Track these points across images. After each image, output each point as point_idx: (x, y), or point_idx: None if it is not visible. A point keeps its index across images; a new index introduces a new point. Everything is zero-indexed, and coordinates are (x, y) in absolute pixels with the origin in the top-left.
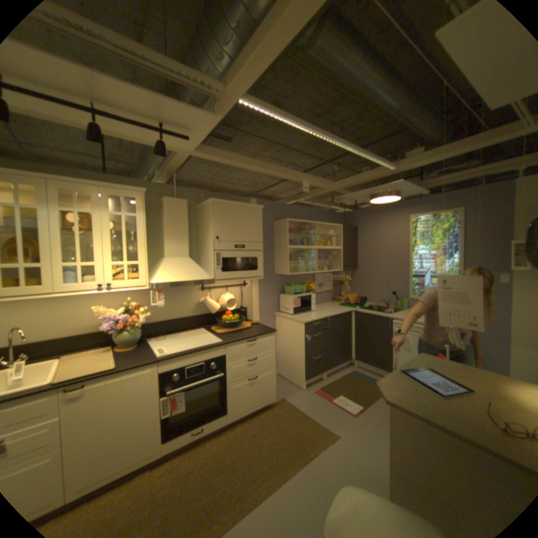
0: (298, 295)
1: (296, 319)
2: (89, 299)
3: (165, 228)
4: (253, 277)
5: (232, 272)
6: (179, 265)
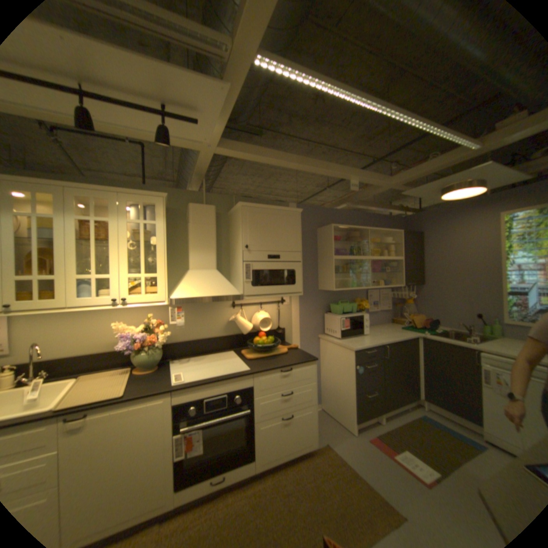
0: (347, 315)
1: (344, 345)
2: (112, 315)
3: (190, 237)
4: (290, 293)
5: (264, 287)
6: (203, 279)
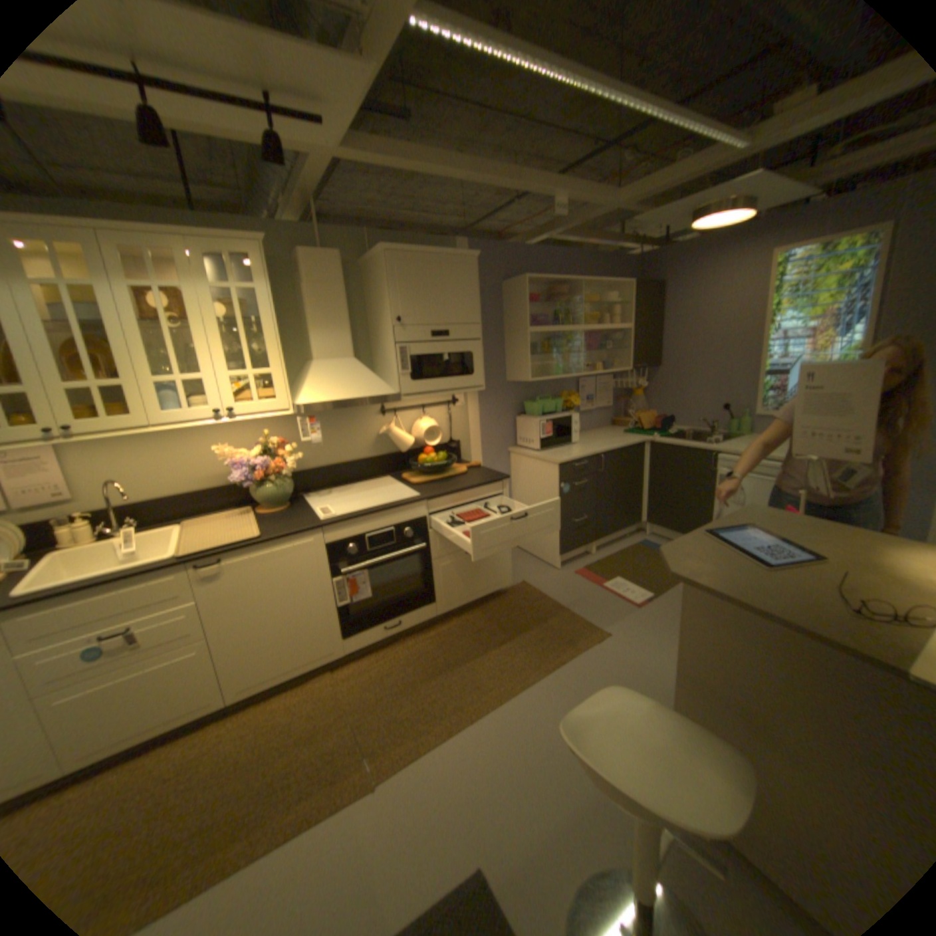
0: (549, 417)
1: (545, 458)
2: (207, 435)
3: (308, 307)
4: (468, 388)
5: (430, 381)
6: (338, 373)
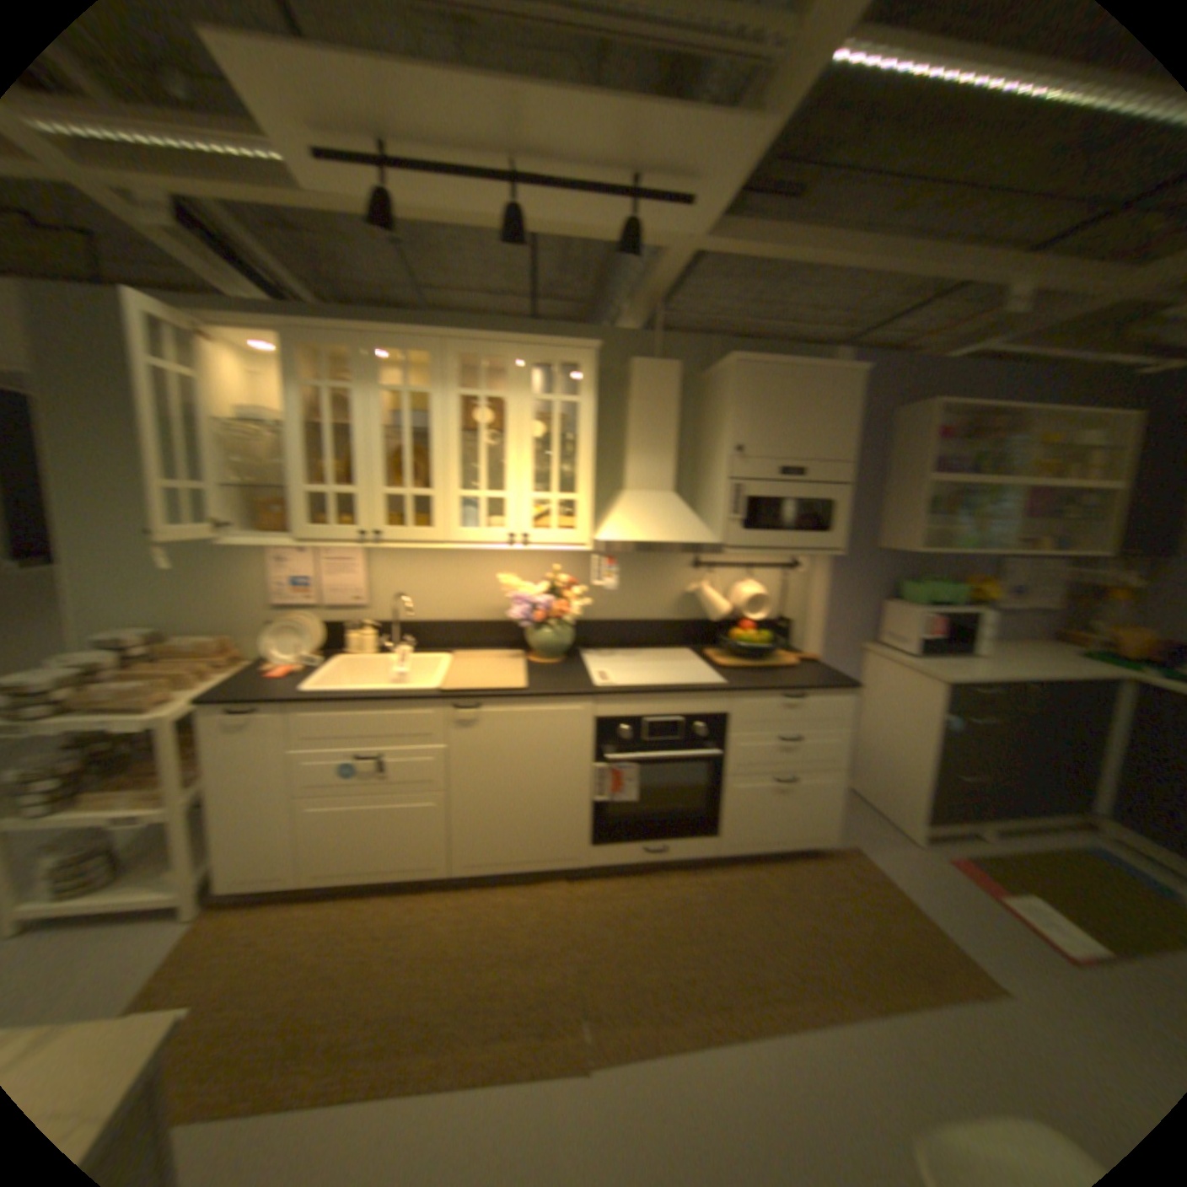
0: (942, 609)
1: (925, 670)
2: (494, 561)
3: (628, 427)
4: (818, 549)
5: (765, 532)
6: (648, 508)
